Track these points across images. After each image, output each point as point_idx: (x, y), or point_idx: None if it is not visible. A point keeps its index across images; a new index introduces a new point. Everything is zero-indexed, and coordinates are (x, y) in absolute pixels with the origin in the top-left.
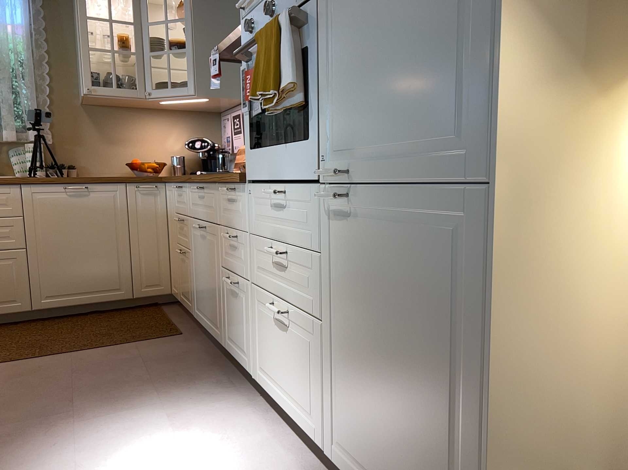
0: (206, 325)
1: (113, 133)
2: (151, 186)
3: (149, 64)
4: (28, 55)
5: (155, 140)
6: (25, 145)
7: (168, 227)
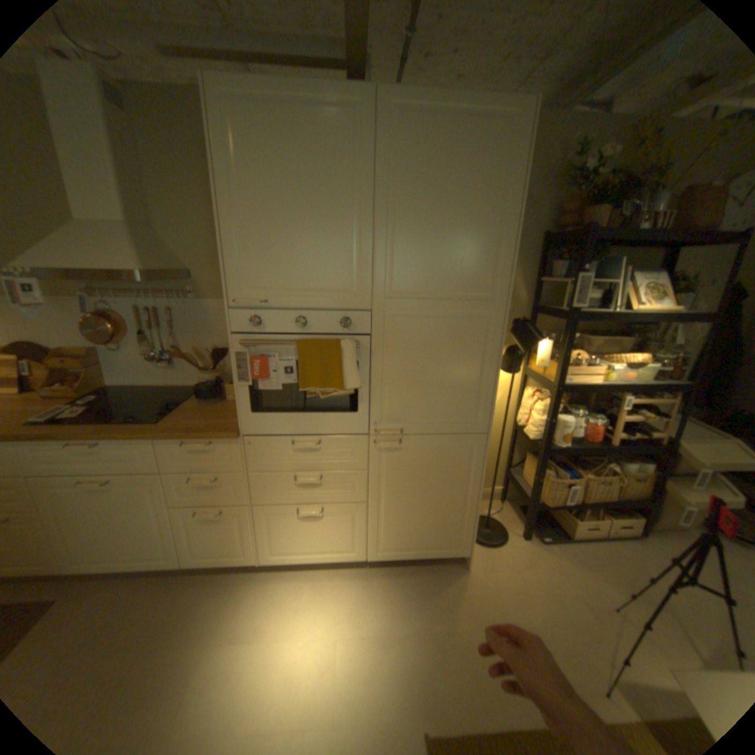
0: (118, 568)
1: None
2: None
3: None
4: None
5: None
6: None
7: None
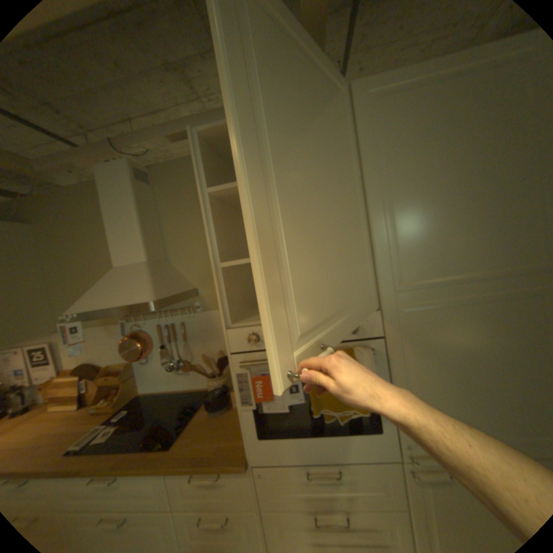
0: None
1: None
2: None
3: None
4: None
5: None
6: None
7: None
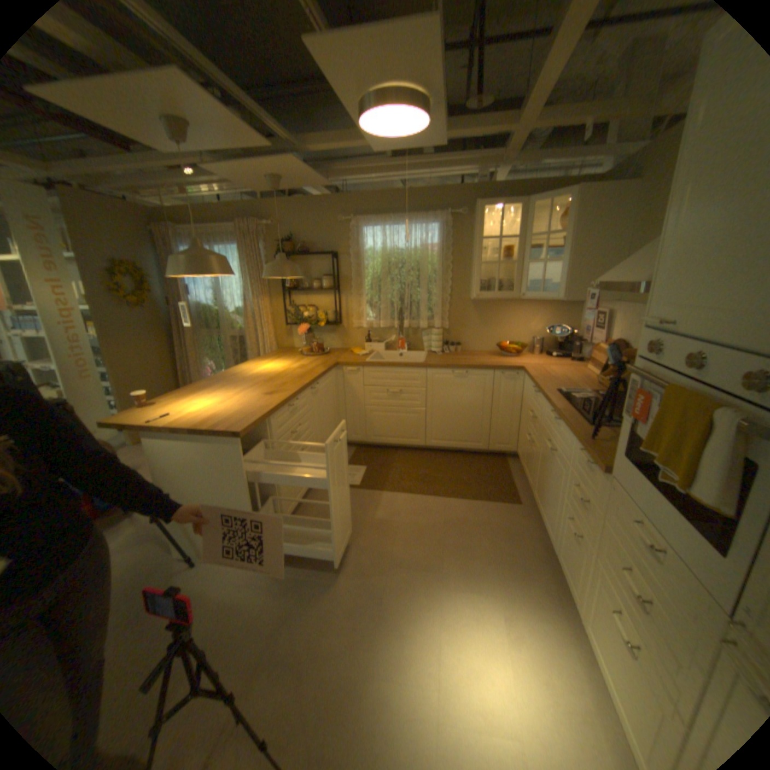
0: (542, 517)
1: (489, 318)
2: (512, 374)
3: (526, 270)
4: (439, 267)
5: (521, 323)
6: (431, 330)
7: (521, 406)
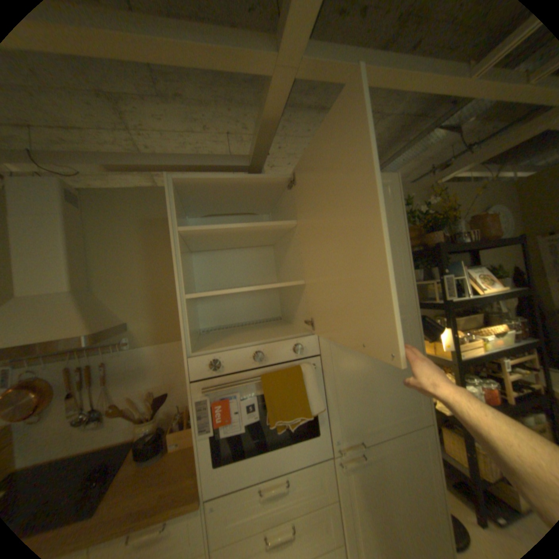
0: None
1: None
2: None
3: None
4: None
5: None
6: None
7: None
